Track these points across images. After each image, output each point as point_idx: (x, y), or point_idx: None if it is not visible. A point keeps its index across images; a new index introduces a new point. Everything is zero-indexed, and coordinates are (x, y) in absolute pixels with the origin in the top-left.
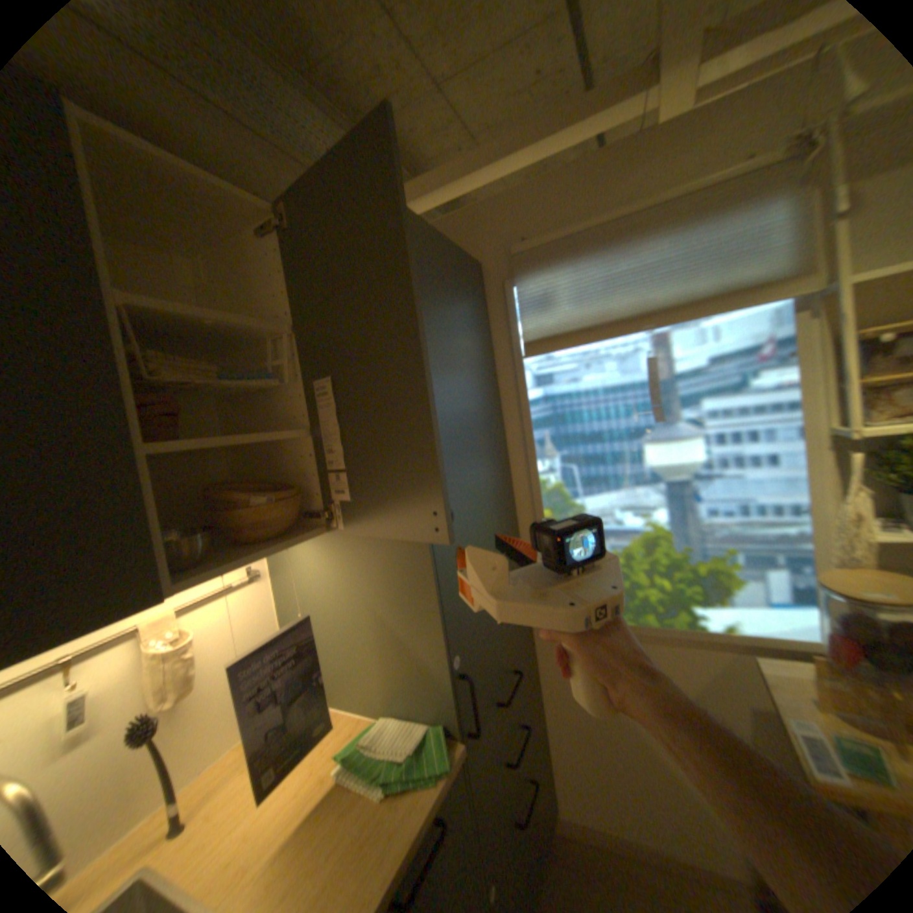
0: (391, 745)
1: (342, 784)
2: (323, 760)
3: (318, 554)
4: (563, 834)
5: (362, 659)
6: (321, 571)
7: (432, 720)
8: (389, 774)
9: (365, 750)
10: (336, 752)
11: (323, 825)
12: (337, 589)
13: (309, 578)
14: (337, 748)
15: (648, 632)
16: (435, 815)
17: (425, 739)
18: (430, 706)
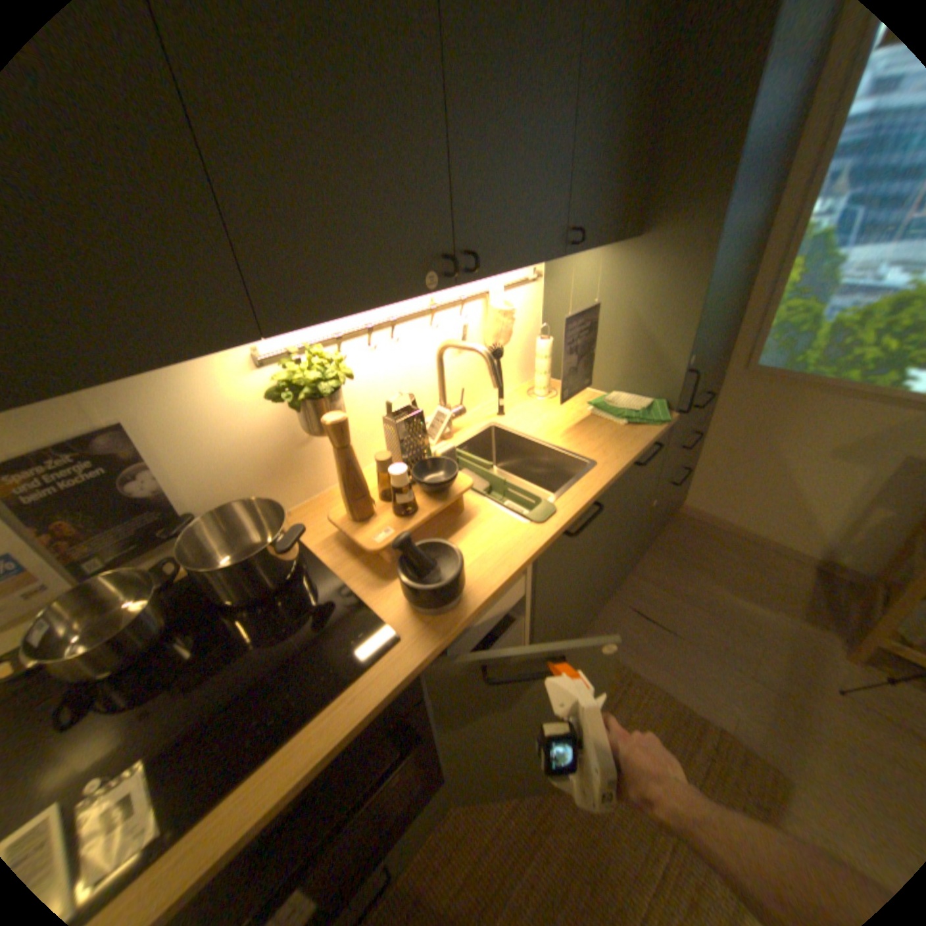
0: (626, 403)
1: (594, 415)
2: (576, 404)
3: (595, 263)
4: (682, 512)
5: (610, 350)
6: (593, 278)
7: (656, 396)
8: (629, 414)
9: (608, 402)
10: (585, 401)
11: (589, 426)
12: (604, 294)
13: (583, 282)
14: (584, 400)
15: (843, 385)
16: (660, 436)
17: (651, 404)
18: (658, 387)
